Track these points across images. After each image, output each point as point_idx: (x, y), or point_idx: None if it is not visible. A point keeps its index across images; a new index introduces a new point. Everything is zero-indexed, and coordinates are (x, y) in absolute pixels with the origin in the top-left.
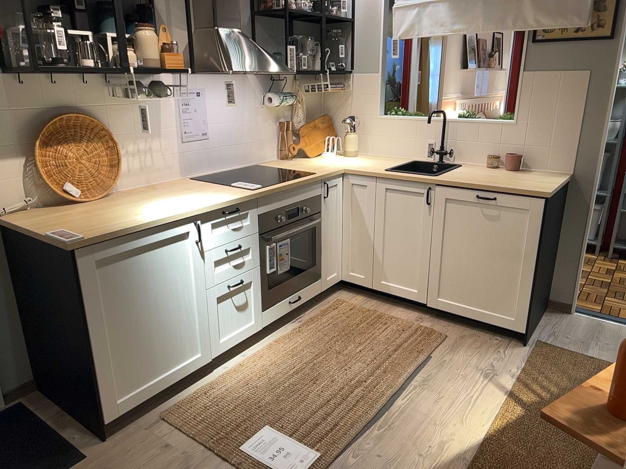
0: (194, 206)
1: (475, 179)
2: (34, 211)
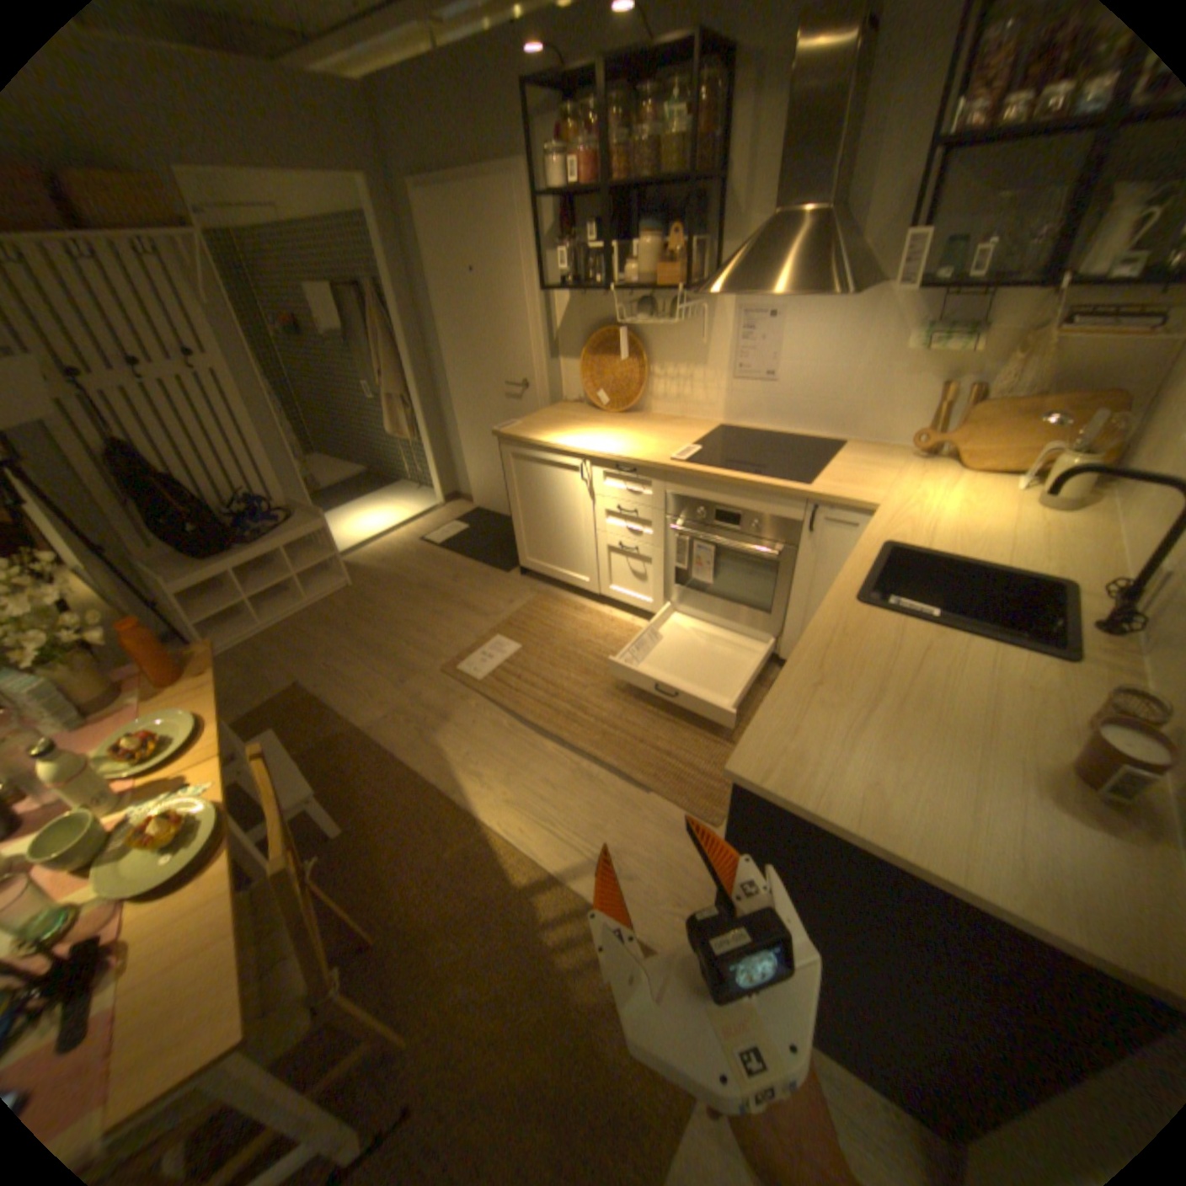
0: (593, 446)
1: (863, 659)
2: (577, 405)
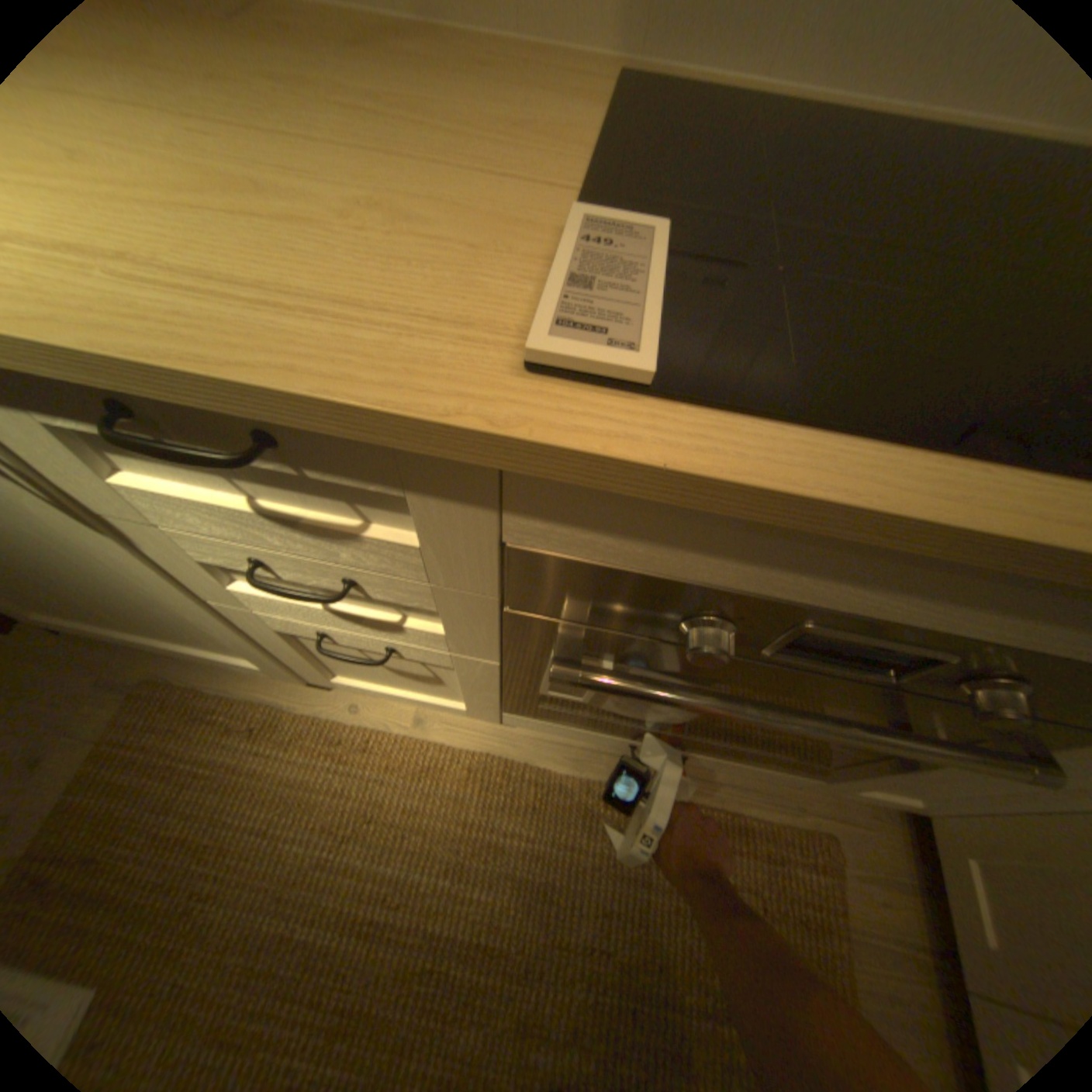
0: None
1: None
2: None
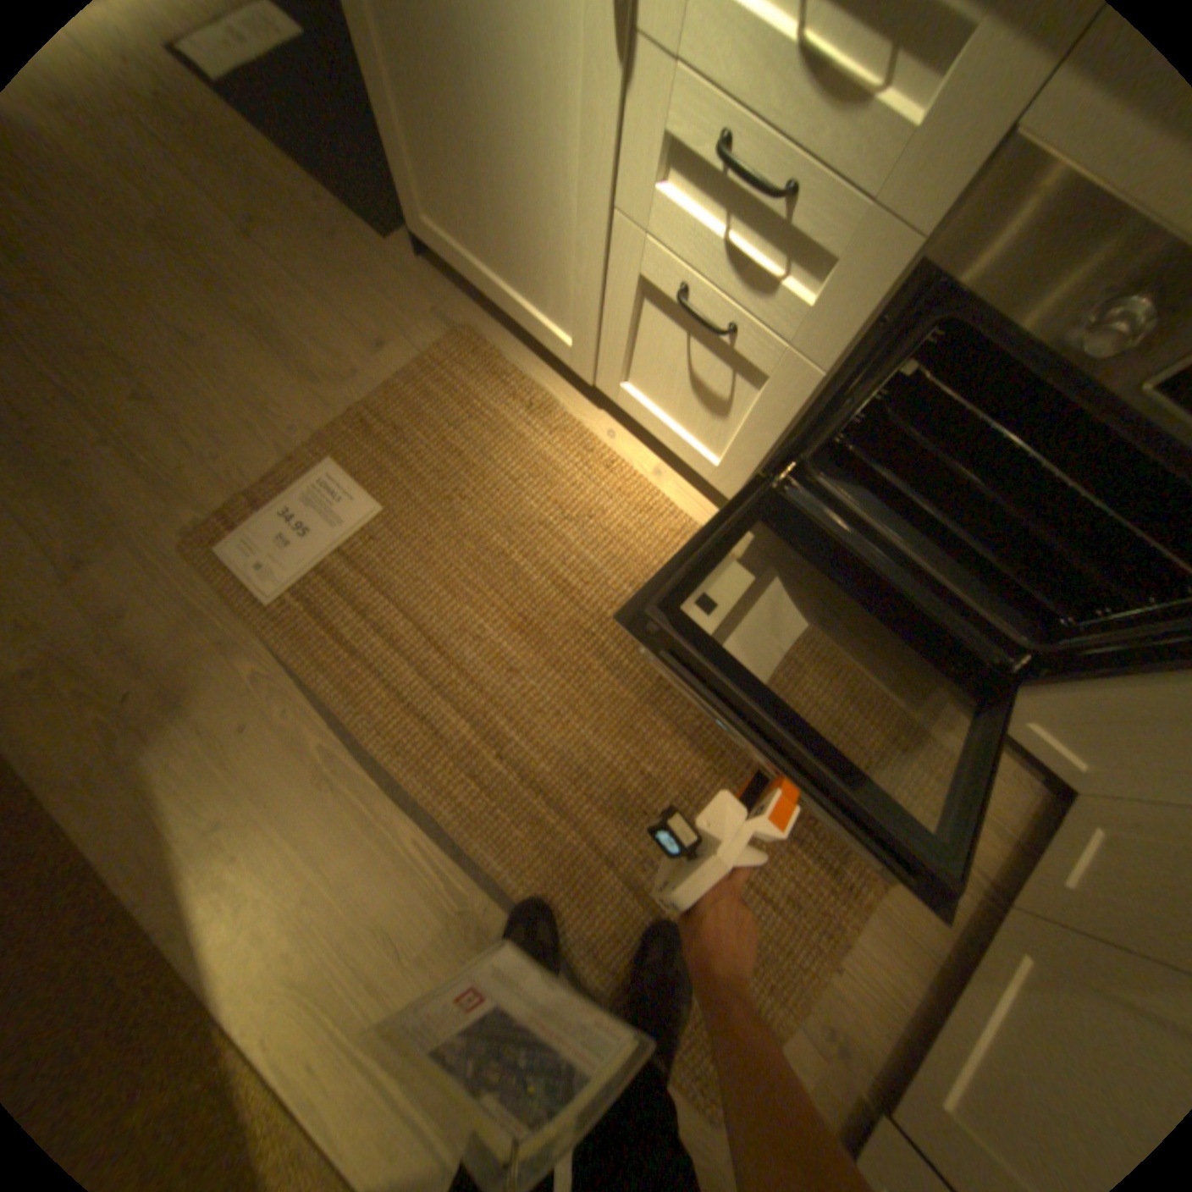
0: None
1: None
2: None
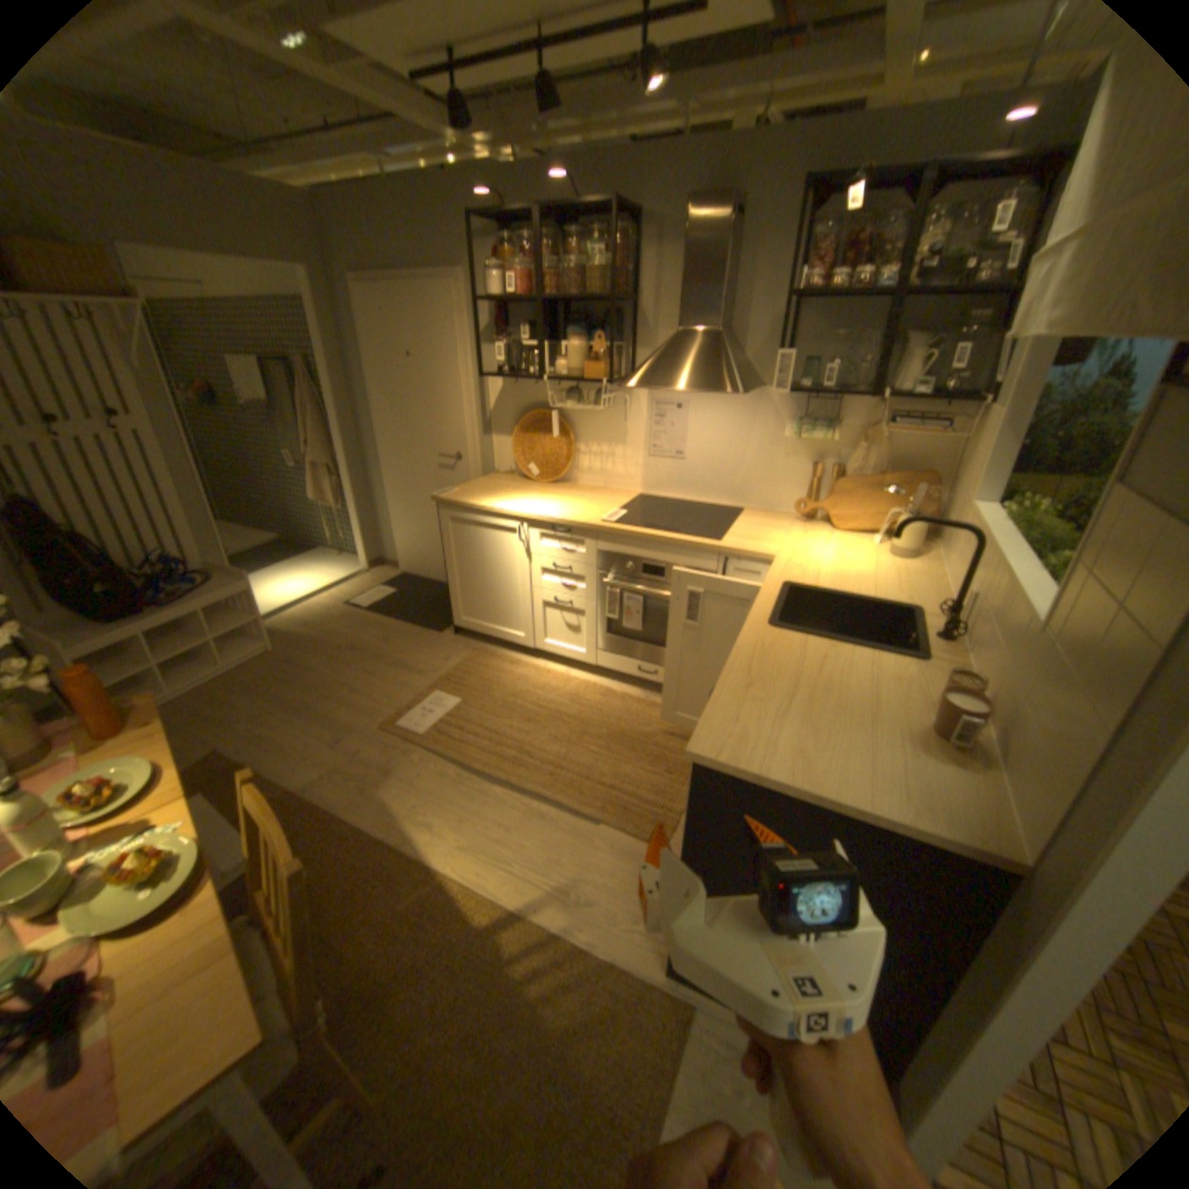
0: (531, 510)
1: (779, 667)
2: (509, 476)
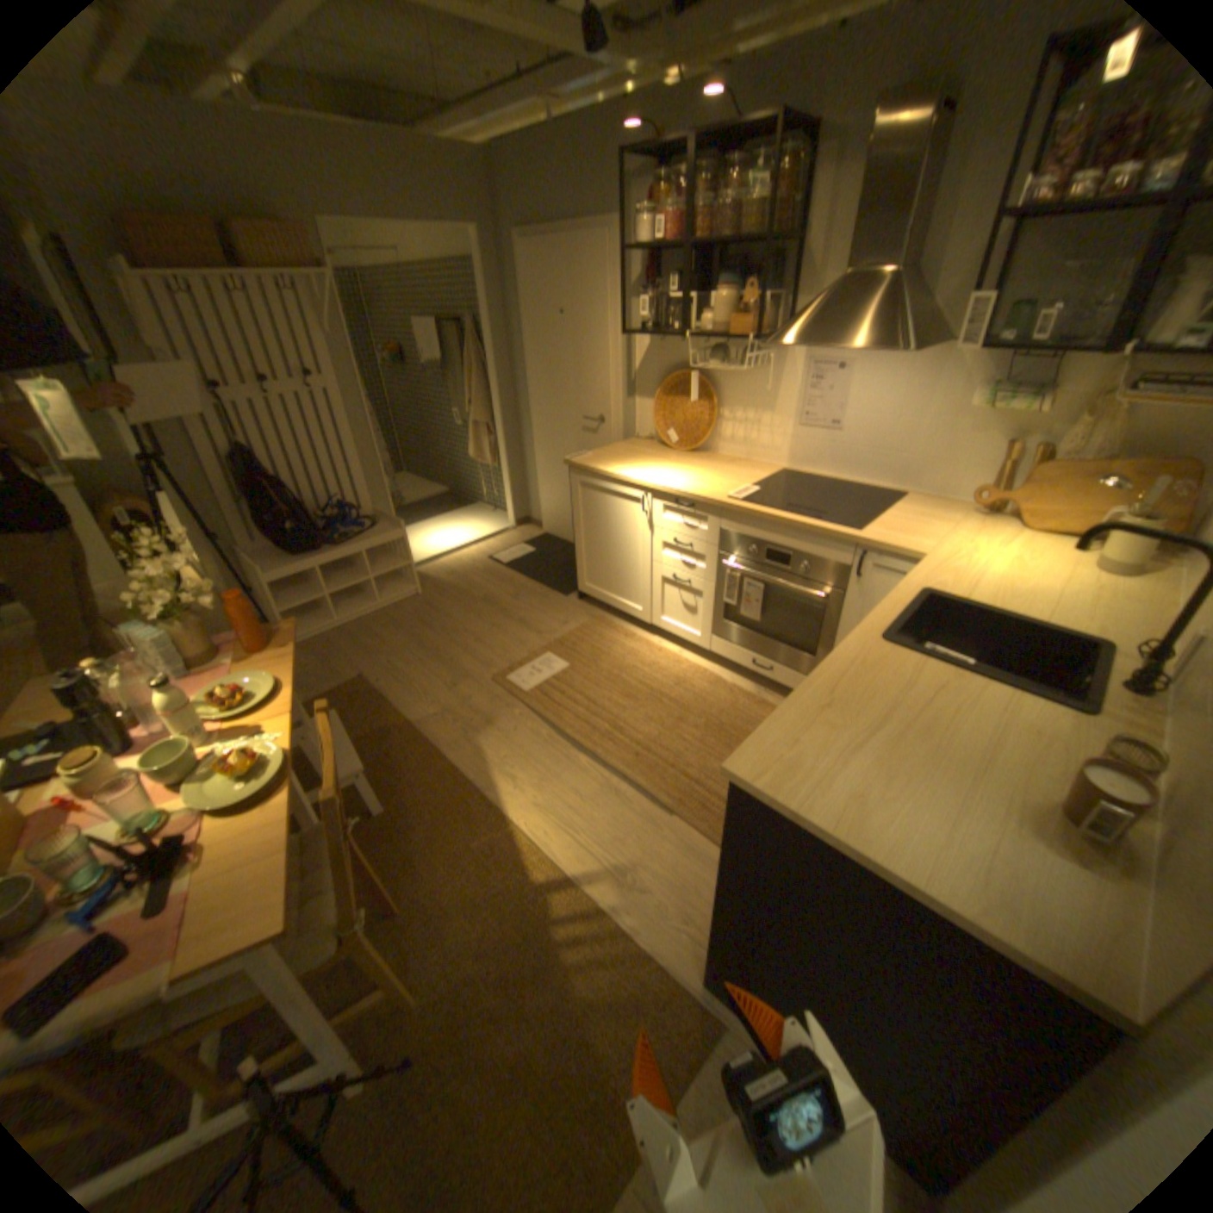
0: (655, 481)
1: (874, 691)
2: (647, 442)
